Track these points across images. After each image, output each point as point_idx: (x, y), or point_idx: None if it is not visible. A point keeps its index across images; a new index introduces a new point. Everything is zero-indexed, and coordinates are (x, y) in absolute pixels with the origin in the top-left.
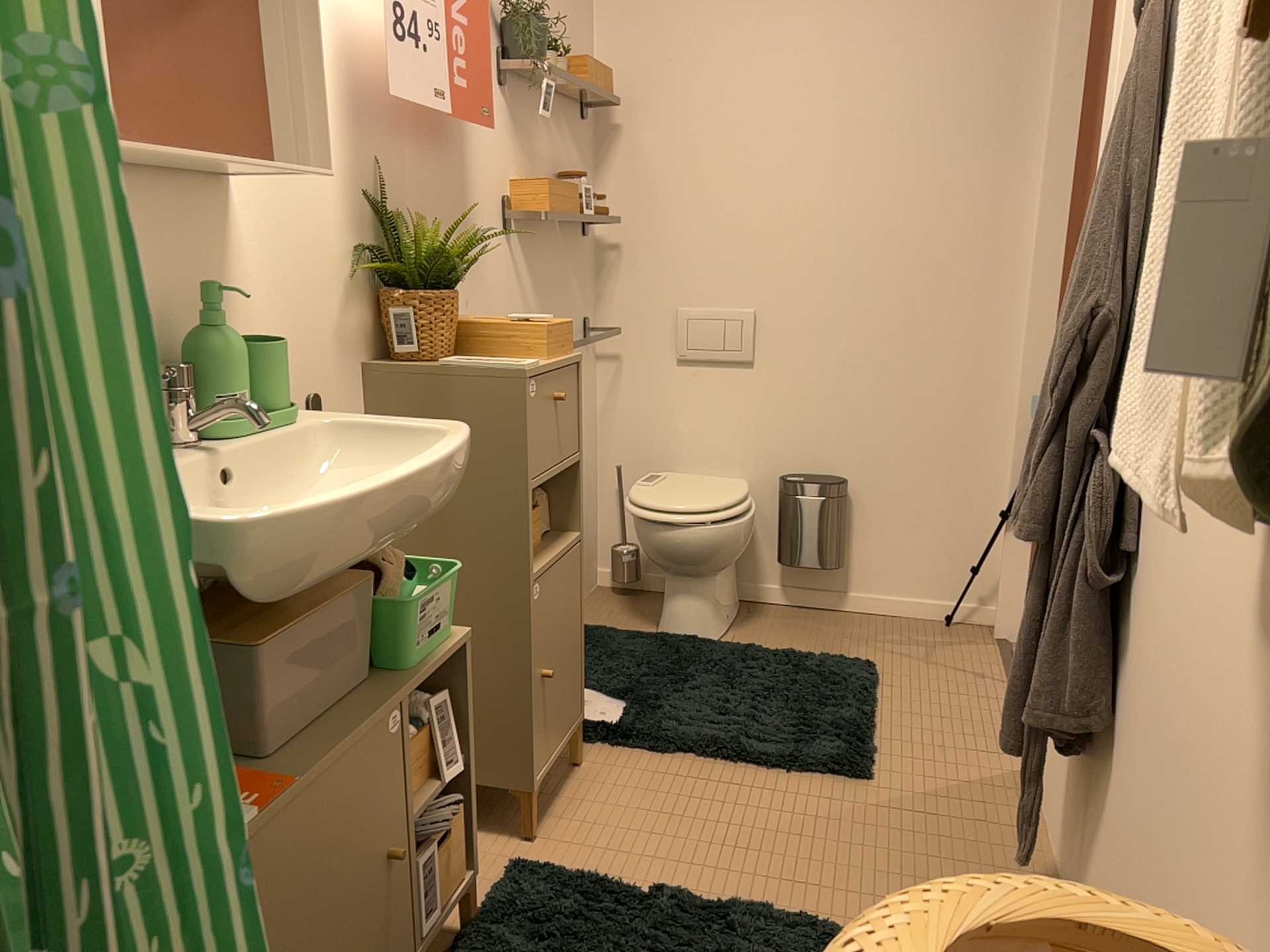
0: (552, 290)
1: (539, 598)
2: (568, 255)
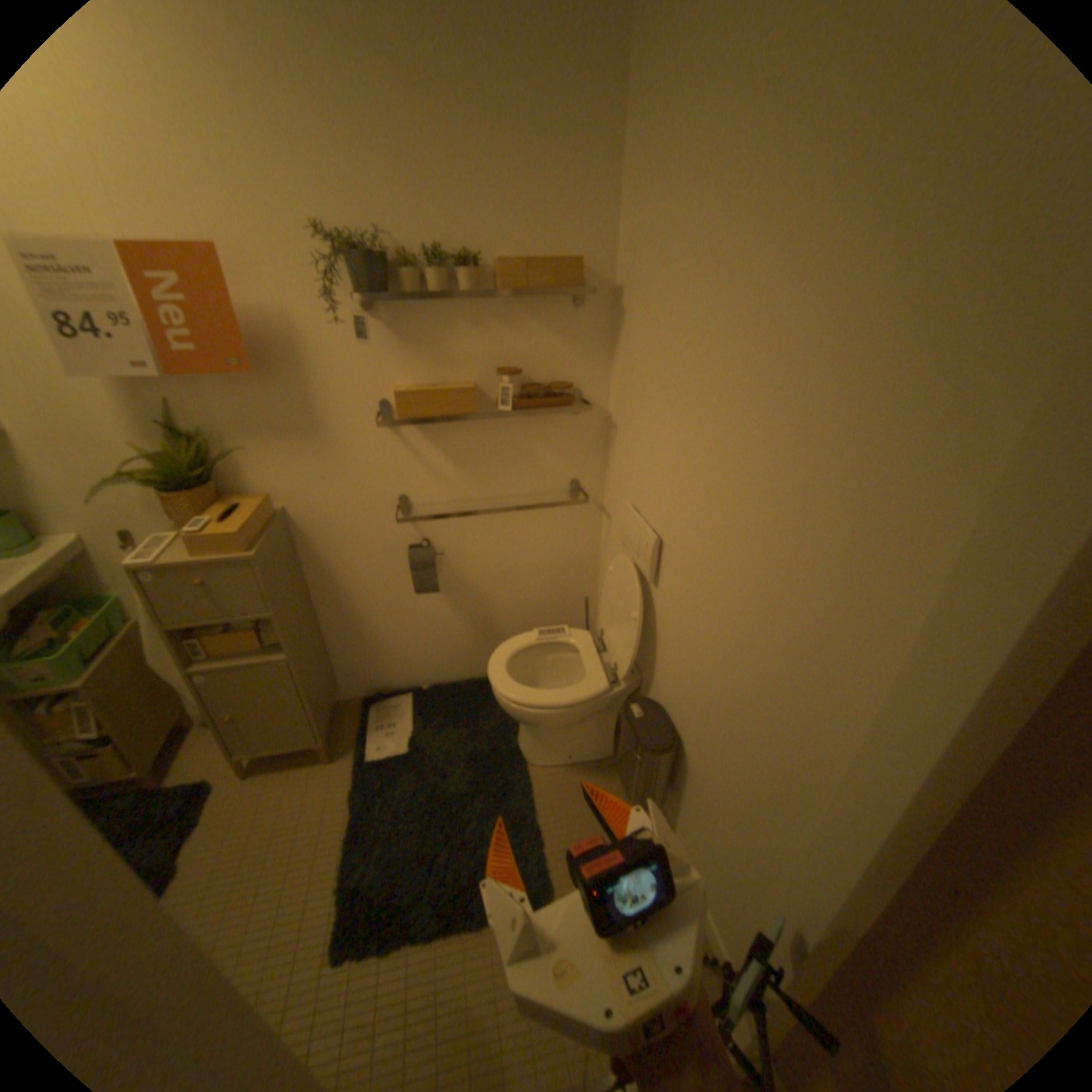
0: (488, 459)
1: (200, 684)
2: (528, 429)
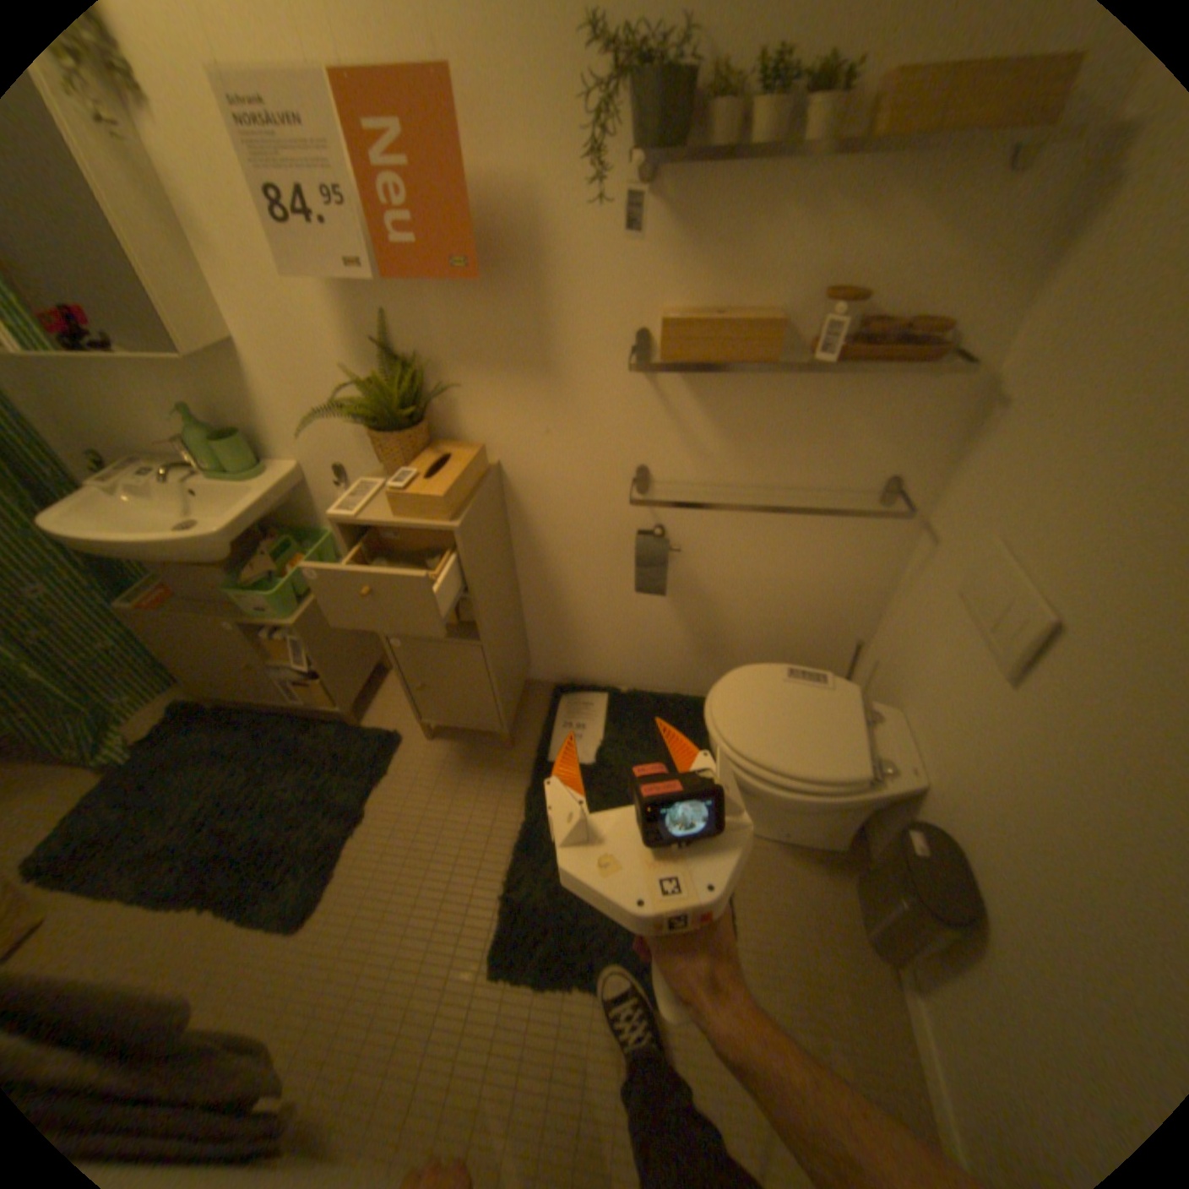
0: (773, 430)
1: (399, 648)
2: (850, 389)
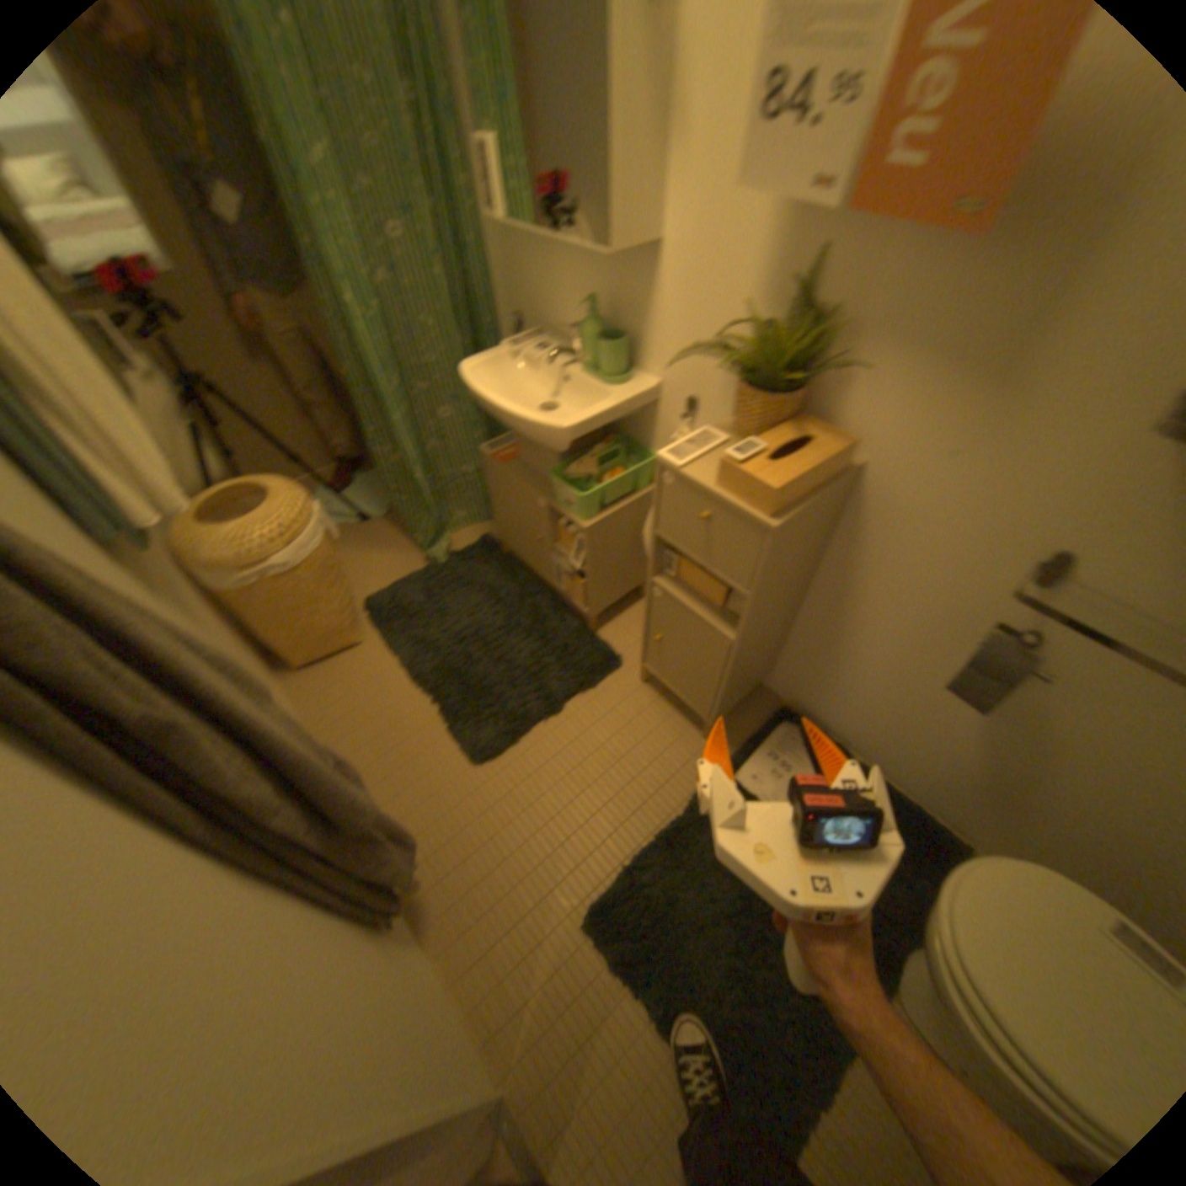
0: None
1: (660, 596)
2: None
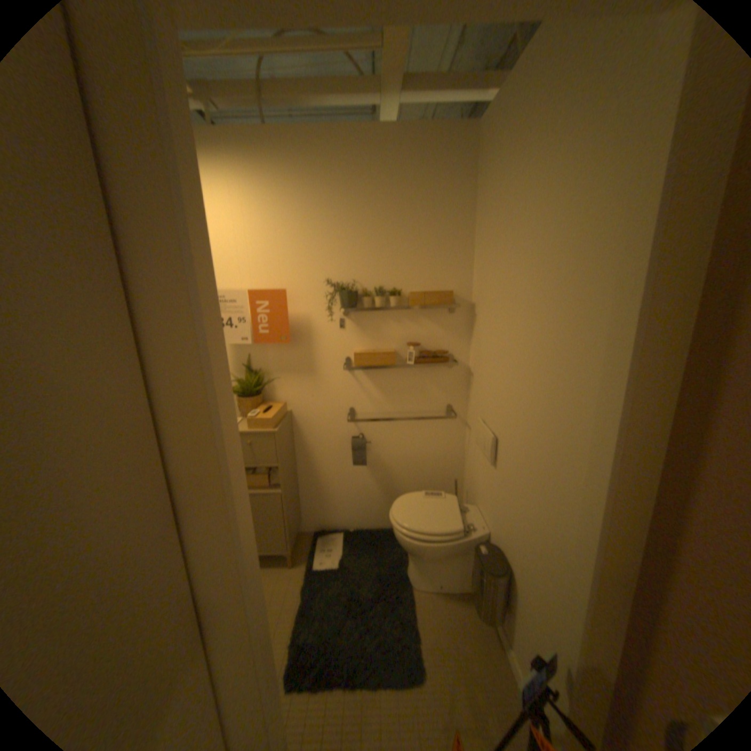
0: (399, 391)
1: None
2: (423, 375)
